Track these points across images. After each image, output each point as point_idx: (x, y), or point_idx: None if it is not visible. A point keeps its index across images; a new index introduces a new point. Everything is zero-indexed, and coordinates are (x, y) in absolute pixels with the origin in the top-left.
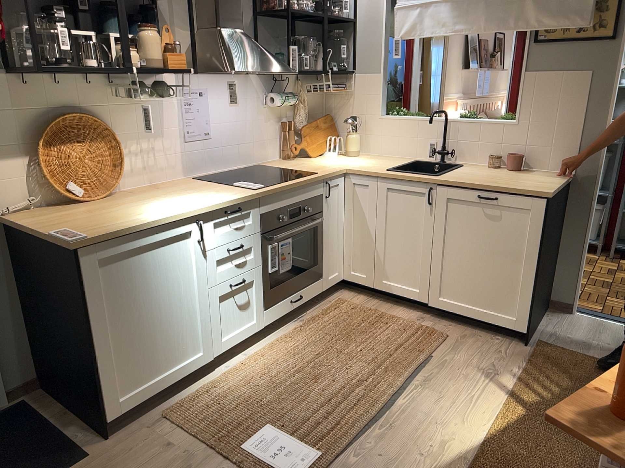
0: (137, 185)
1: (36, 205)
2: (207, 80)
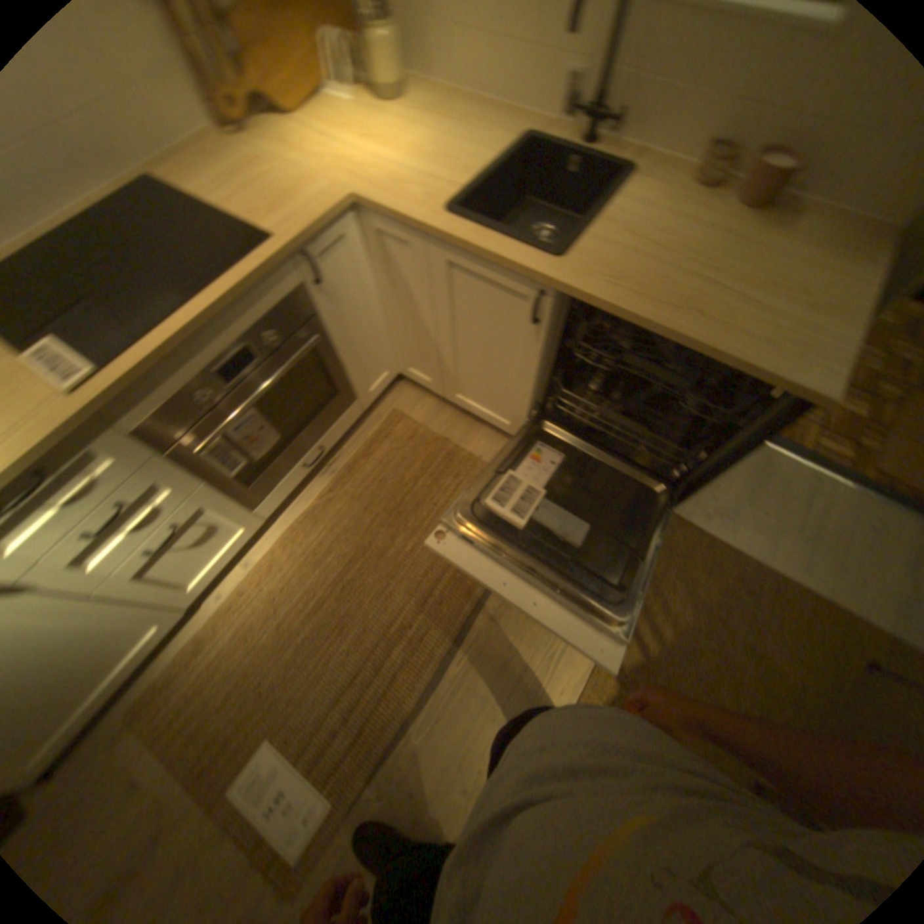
0: None
1: None
2: None
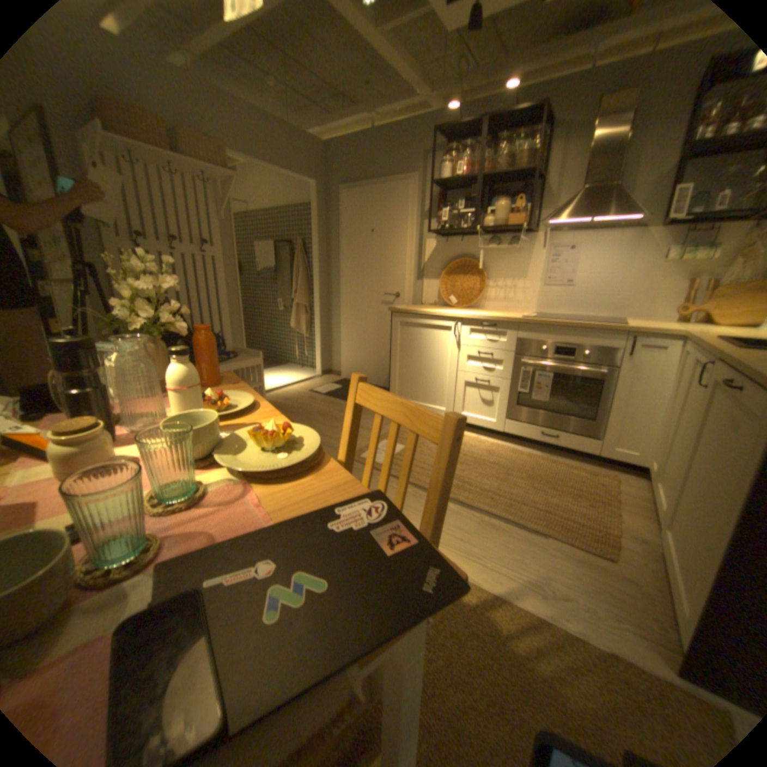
0: (495, 308)
1: (437, 304)
2: (584, 235)
